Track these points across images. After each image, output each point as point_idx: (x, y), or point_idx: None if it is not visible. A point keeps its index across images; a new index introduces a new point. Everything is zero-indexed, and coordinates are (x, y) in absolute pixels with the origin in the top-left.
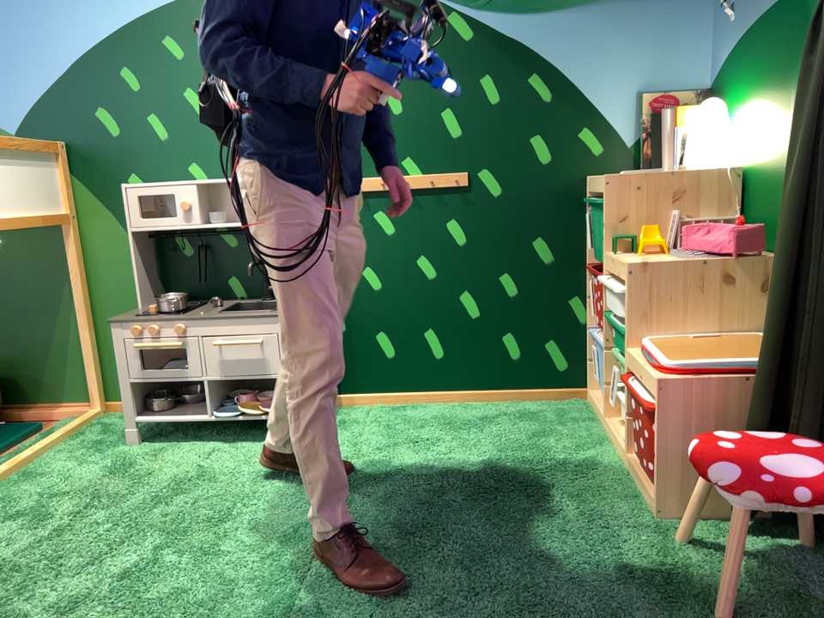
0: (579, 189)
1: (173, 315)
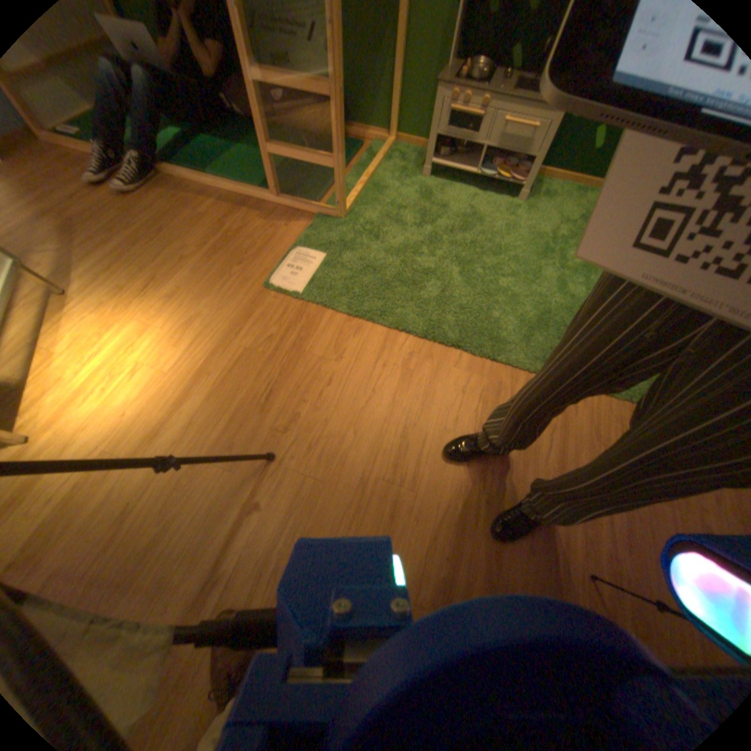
0: None
1: (479, 82)
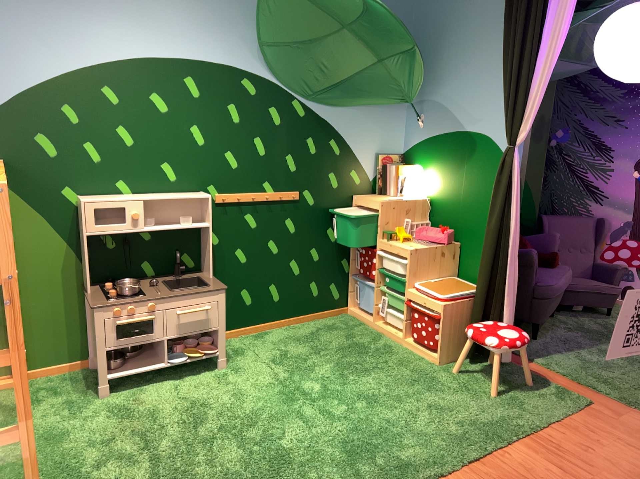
0: (349, 202)
1: (140, 295)
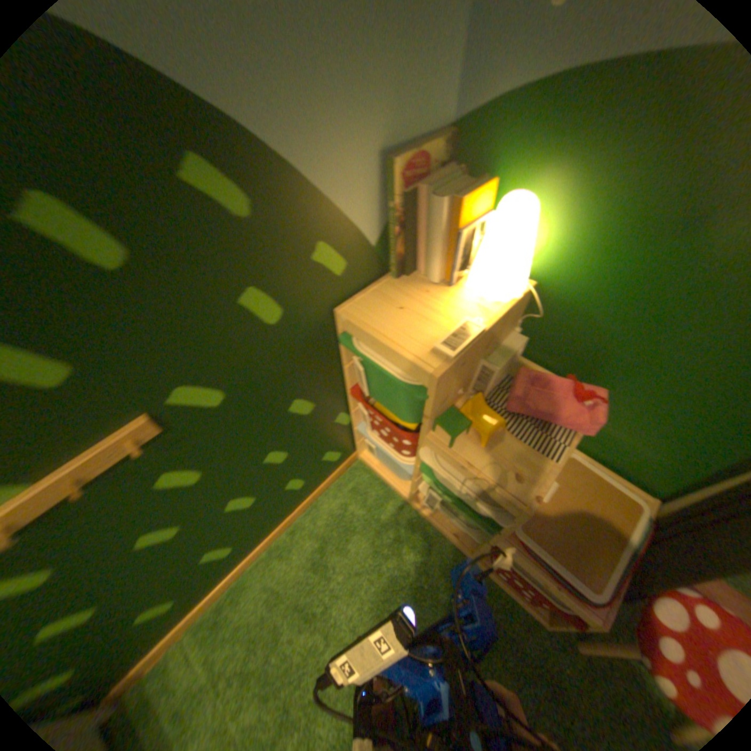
0: (333, 327)
1: None
